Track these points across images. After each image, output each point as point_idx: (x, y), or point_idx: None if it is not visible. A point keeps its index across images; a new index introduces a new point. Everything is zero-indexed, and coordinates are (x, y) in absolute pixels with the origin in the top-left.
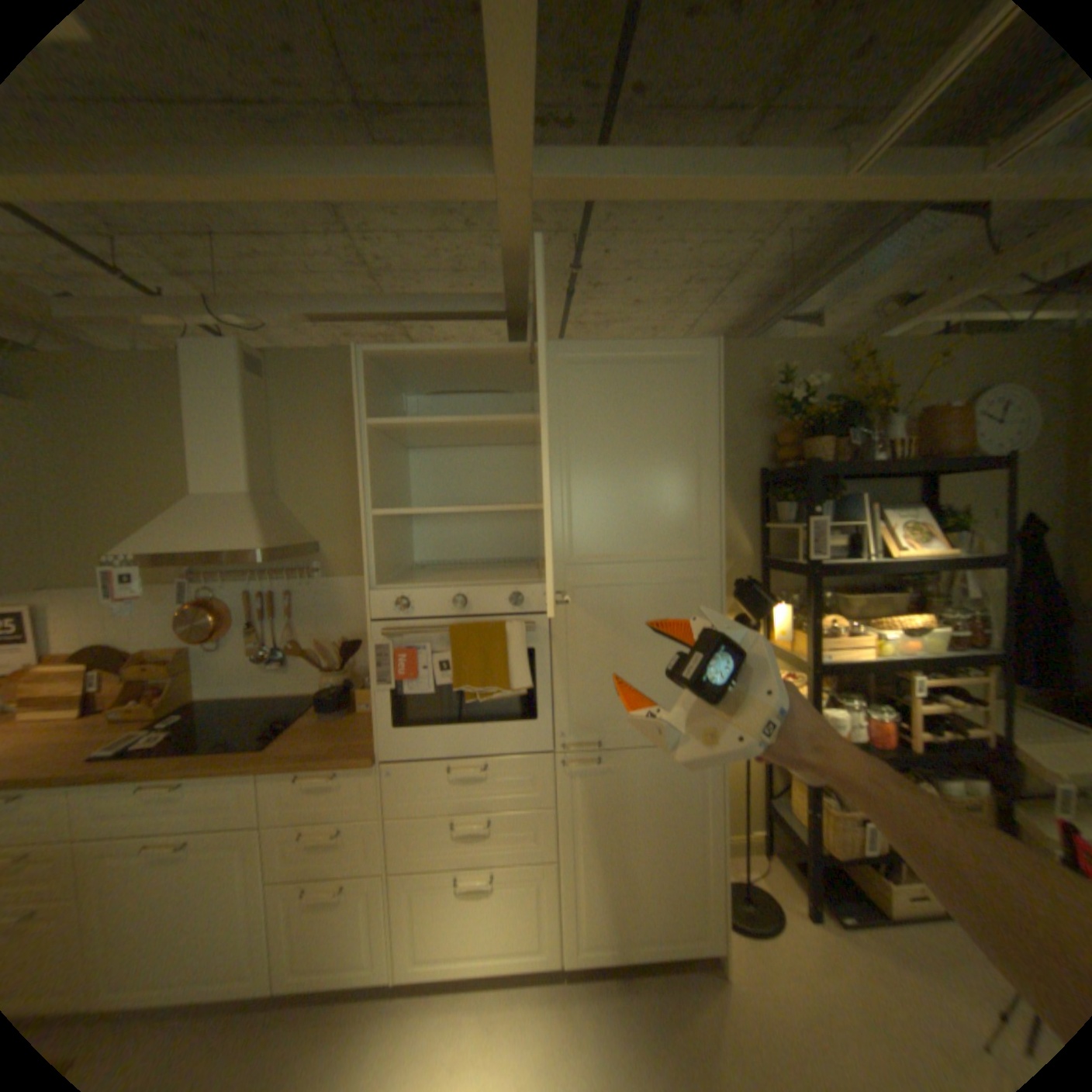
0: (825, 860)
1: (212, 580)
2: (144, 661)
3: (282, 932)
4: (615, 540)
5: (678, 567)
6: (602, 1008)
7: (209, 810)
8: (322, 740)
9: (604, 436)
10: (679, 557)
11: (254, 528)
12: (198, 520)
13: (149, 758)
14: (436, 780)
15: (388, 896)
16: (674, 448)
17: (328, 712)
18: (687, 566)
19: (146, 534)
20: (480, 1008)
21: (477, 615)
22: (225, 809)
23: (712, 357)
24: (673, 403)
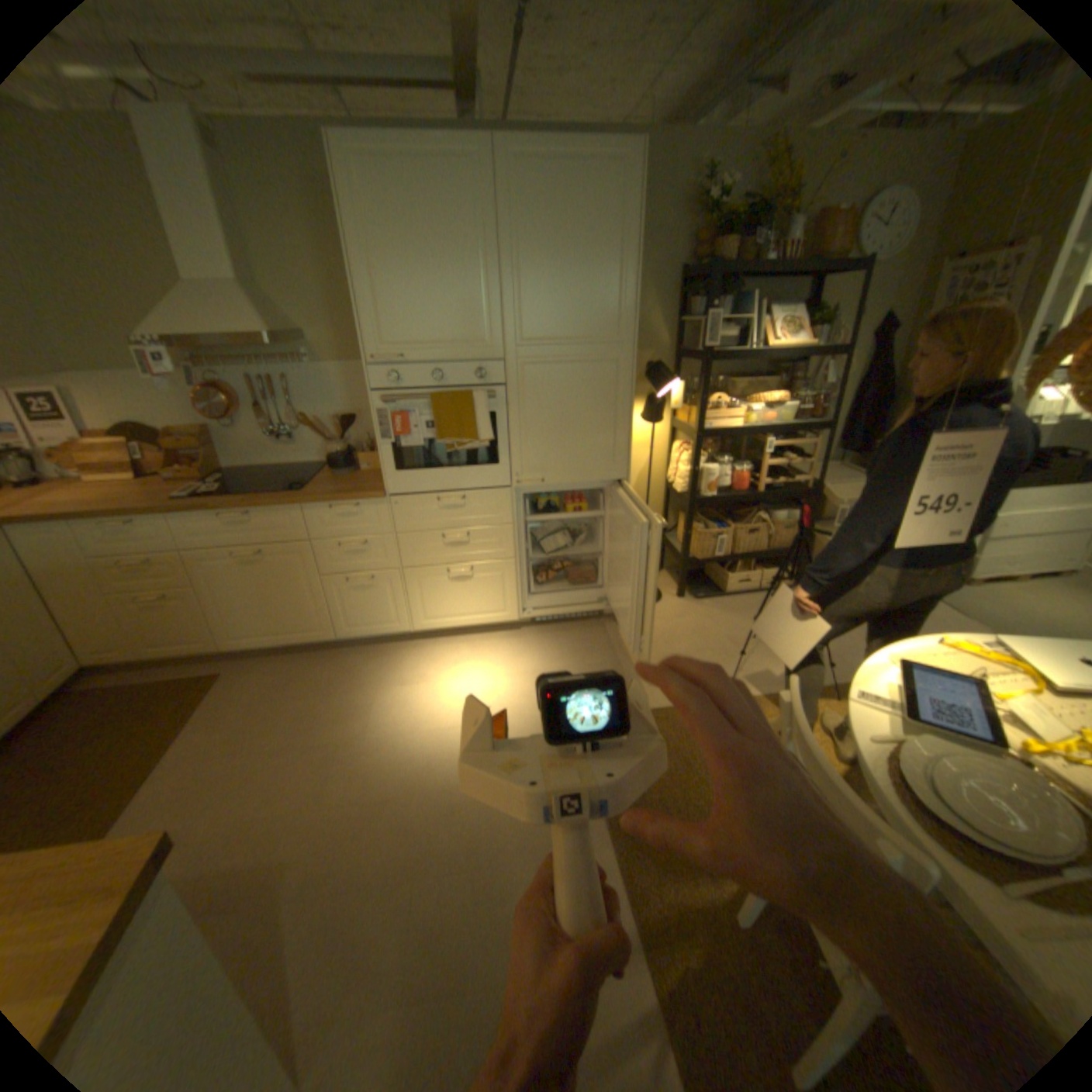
0: (689, 561)
1: (213, 364)
2: (171, 436)
3: (336, 604)
4: (555, 327)
5: (601, 350)
6: (543, 637)
7: (271, 529)
8: (342, 485)
9: (546, 232)
10: (602, 342)
11: (253, 313)
12: (200, 306)
13: (216, 497)
14: (430, 507)
15: (404, 581)
16: (602, 246)
17: (340, 468)
18: (608, 349)
19: (158, 318)
20: (468, 641)
21: (451, 387)
22: (283, 528)
23: (638, 157)
24: (603, 203)
